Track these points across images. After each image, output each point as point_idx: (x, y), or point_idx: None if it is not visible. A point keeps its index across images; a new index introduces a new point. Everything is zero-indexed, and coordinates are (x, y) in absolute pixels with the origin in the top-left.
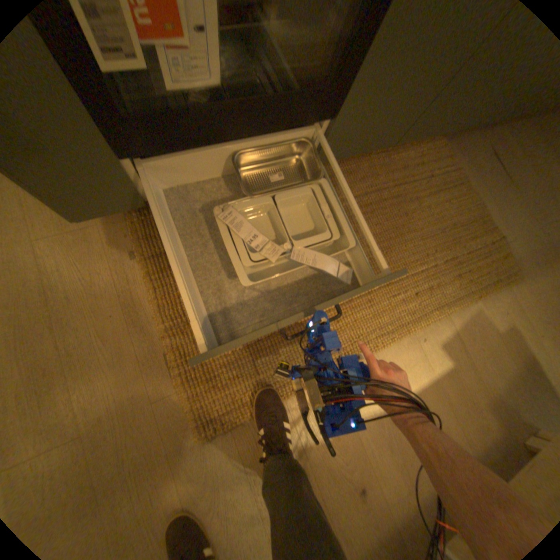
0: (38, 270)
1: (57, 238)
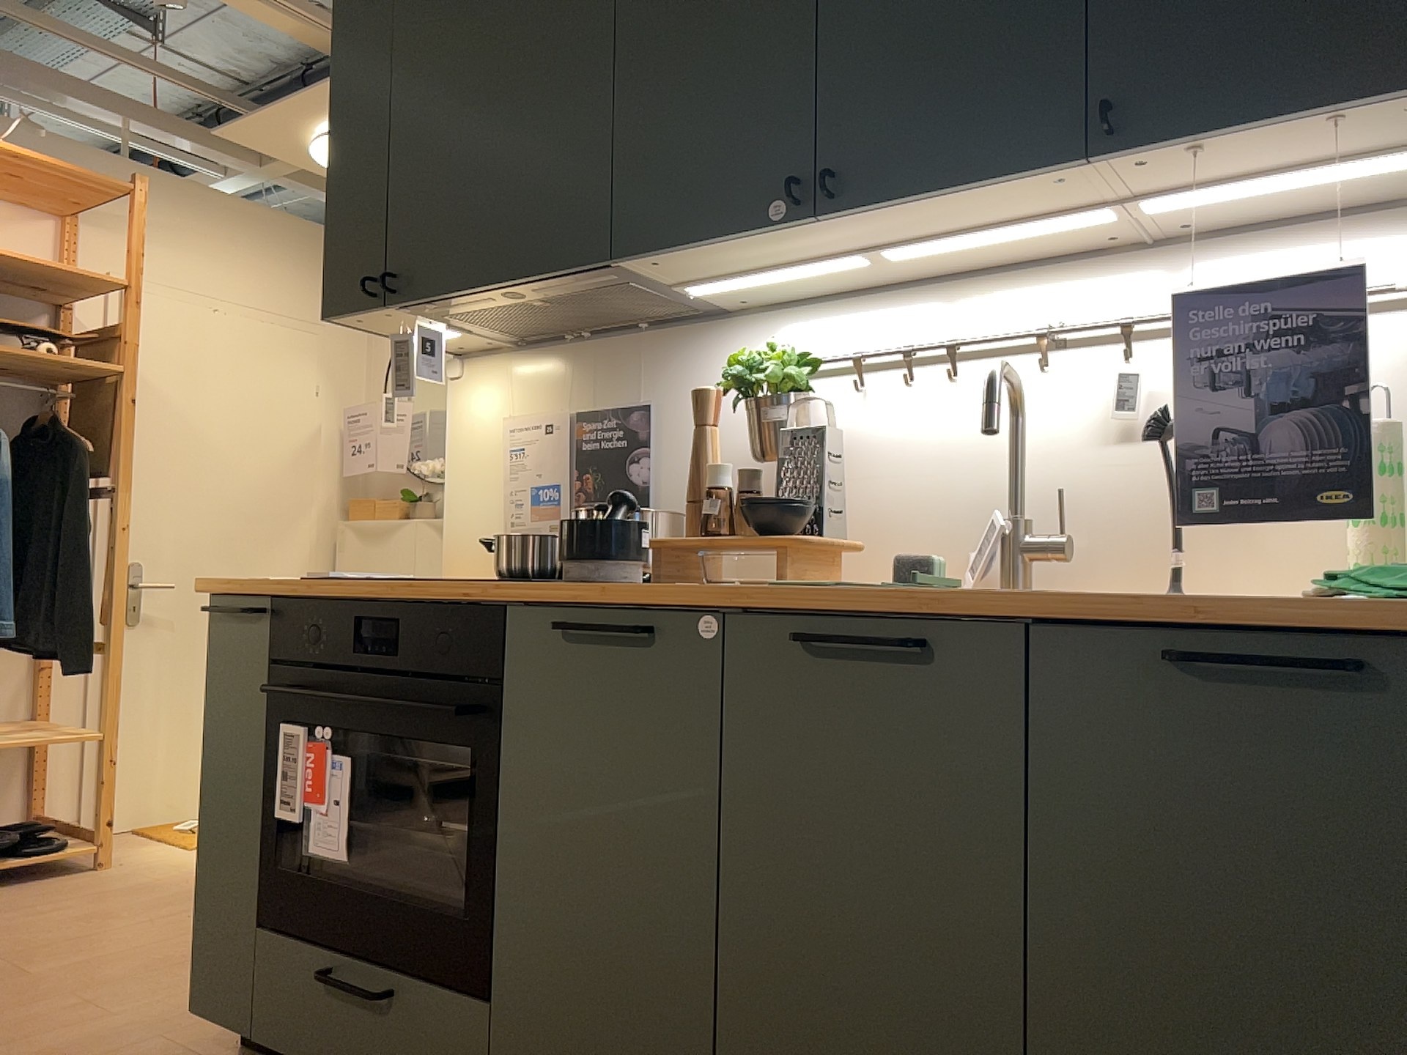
0: (108, 1054)
1: (172, 1048)
